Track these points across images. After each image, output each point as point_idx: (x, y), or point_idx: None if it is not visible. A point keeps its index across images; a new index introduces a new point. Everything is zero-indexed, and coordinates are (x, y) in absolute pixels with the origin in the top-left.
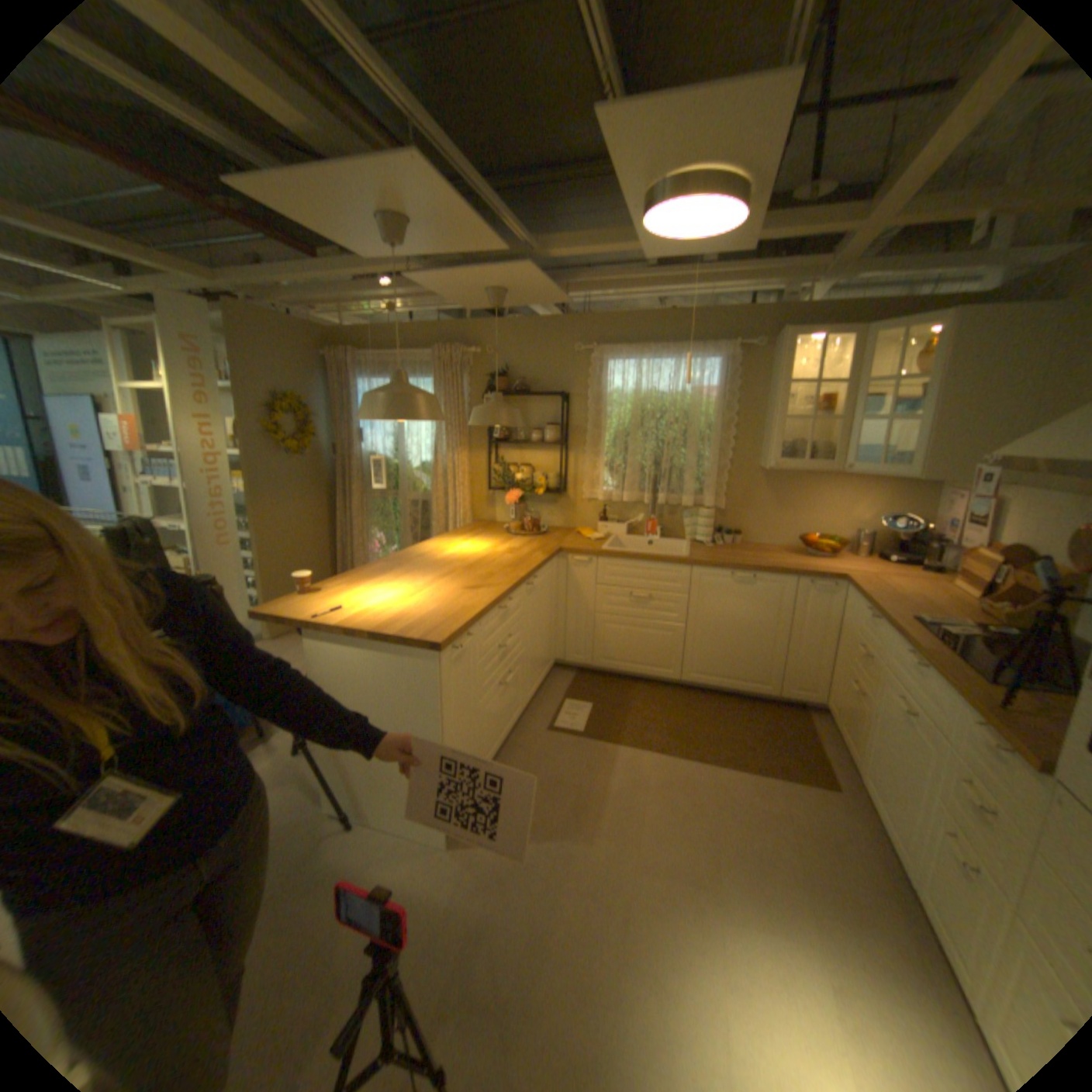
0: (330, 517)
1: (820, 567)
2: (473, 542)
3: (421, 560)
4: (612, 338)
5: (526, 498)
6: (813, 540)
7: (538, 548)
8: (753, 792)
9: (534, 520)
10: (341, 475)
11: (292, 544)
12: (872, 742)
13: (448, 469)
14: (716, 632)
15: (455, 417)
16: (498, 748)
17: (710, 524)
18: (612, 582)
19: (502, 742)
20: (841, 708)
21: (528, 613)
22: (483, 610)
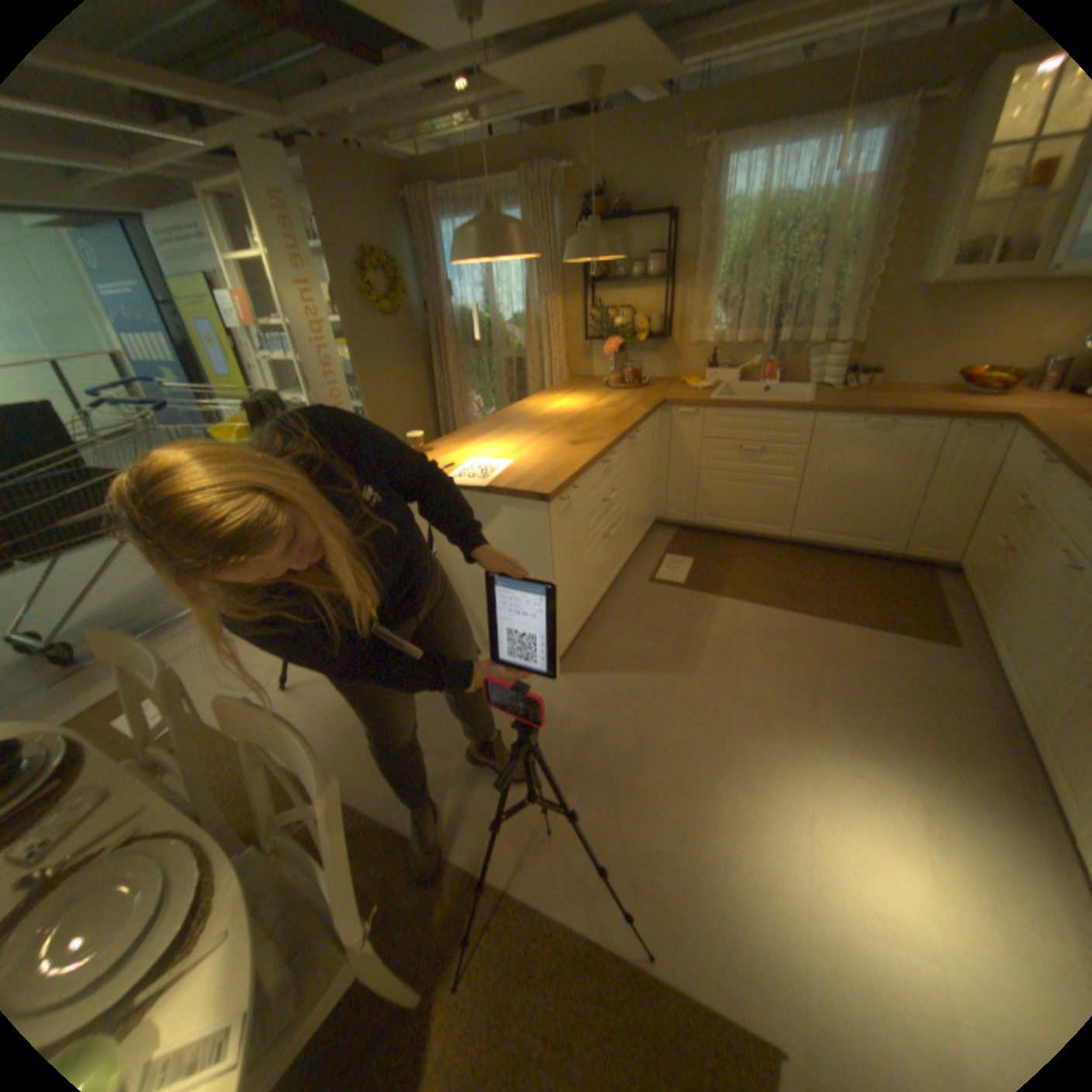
0: (428, 382)
1: (982, 407)
2: (571, 398)
3: (520, 419)
4: (735, 121)
5: (625, 346)
6: (977, 374)
7: (638, 401)
8: (860, 642)
9: (634, 370)
10: (434, 335)
11: (397, 411)
12: (1011, 599)
13: (540, 319)
14: (835, 486)
15: (545, 256)
16: (602, 594)
17: (842, 362)
18: (720, 435)
19: (605, 590)
20: (977, 565)
21: (629, 469)
22: (586, 464)
